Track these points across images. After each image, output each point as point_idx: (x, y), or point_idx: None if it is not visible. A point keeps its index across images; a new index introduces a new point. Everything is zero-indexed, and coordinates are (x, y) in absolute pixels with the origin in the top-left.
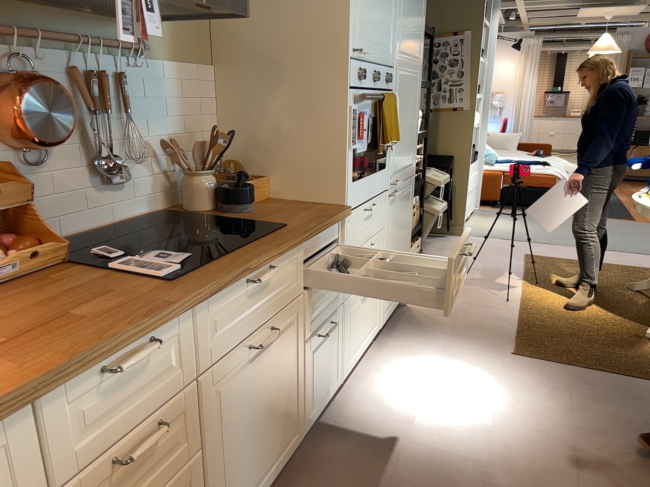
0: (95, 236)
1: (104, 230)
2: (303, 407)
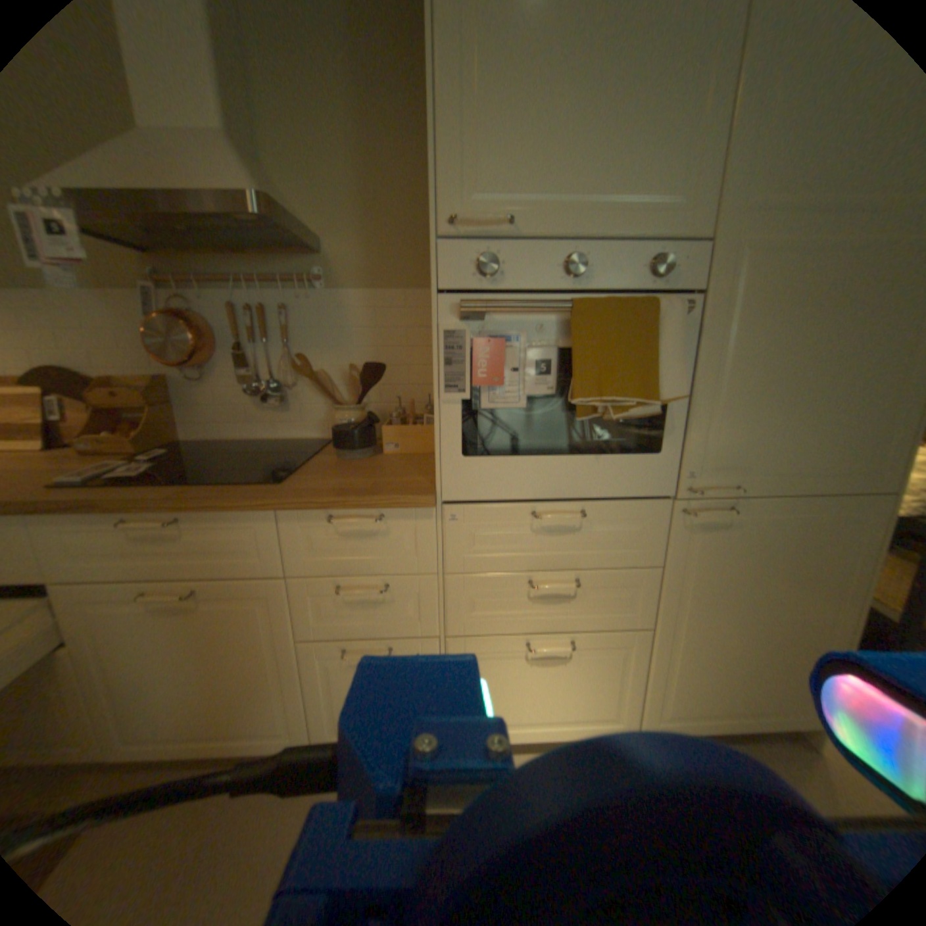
0: (248, 446)
1: (257, 444)
2: (304, 722)
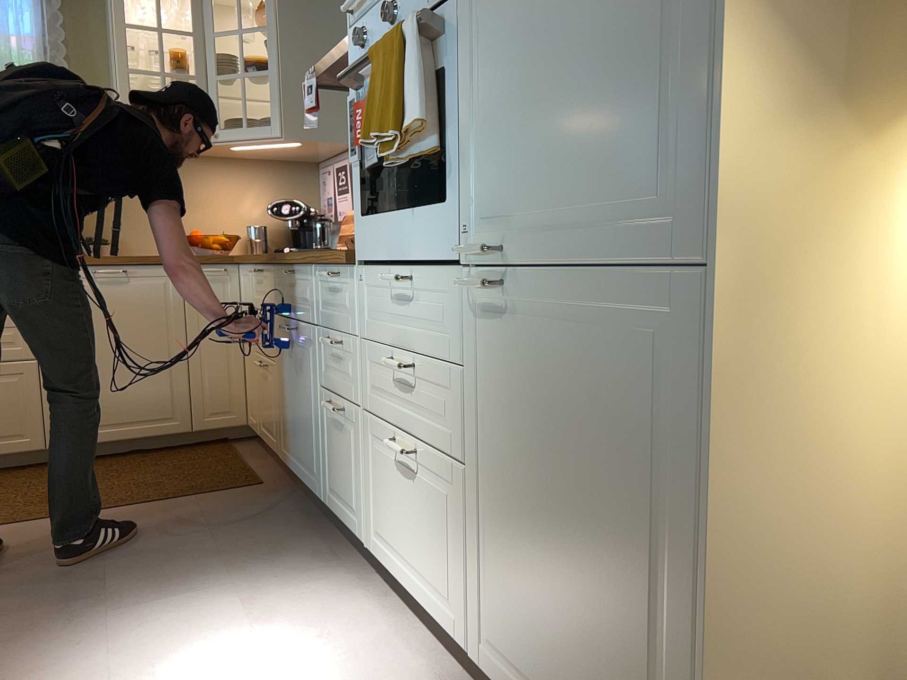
0: None
1: None
2: (322, 468)
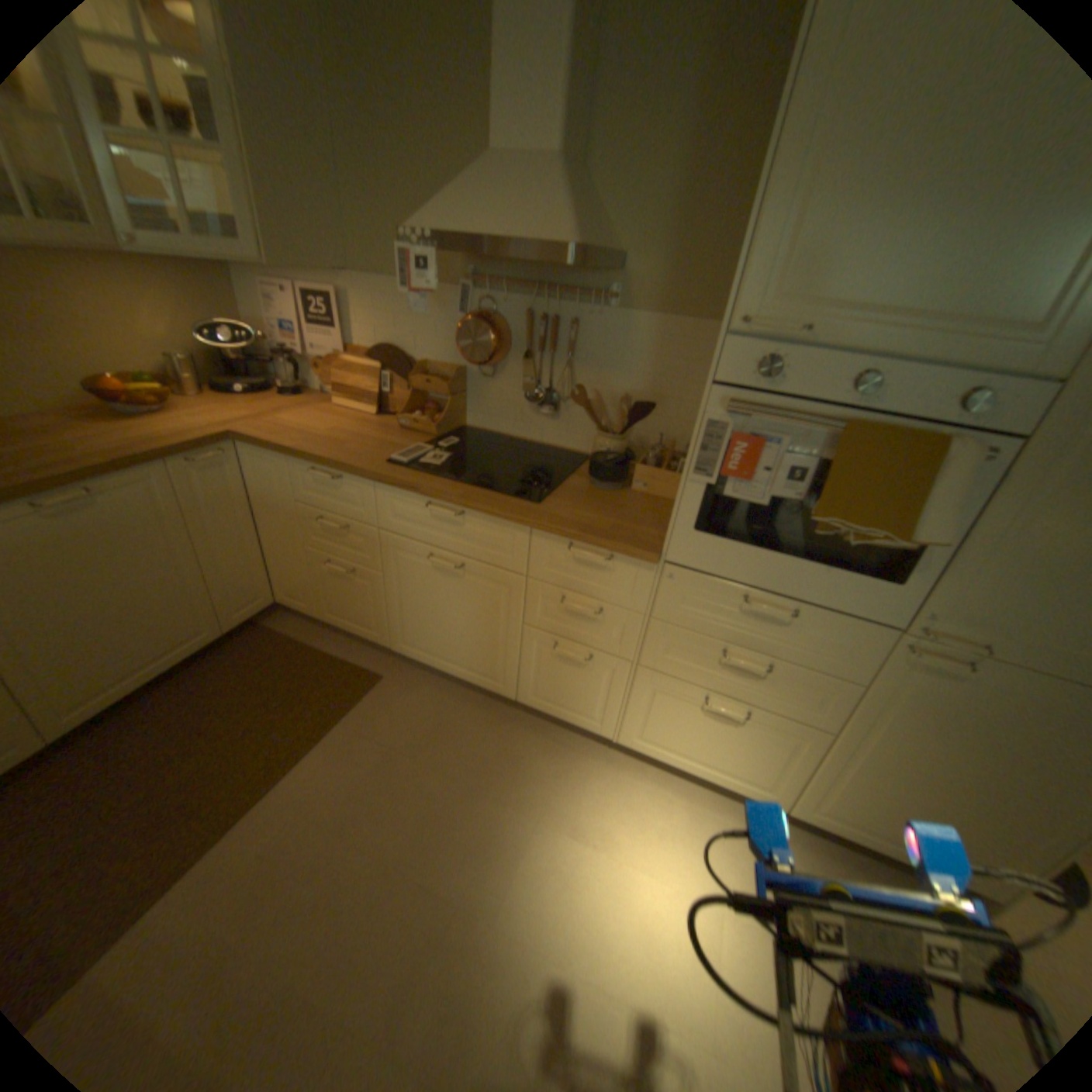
0: (518, 444)
1: (526, 444)
2: (516, 679)
